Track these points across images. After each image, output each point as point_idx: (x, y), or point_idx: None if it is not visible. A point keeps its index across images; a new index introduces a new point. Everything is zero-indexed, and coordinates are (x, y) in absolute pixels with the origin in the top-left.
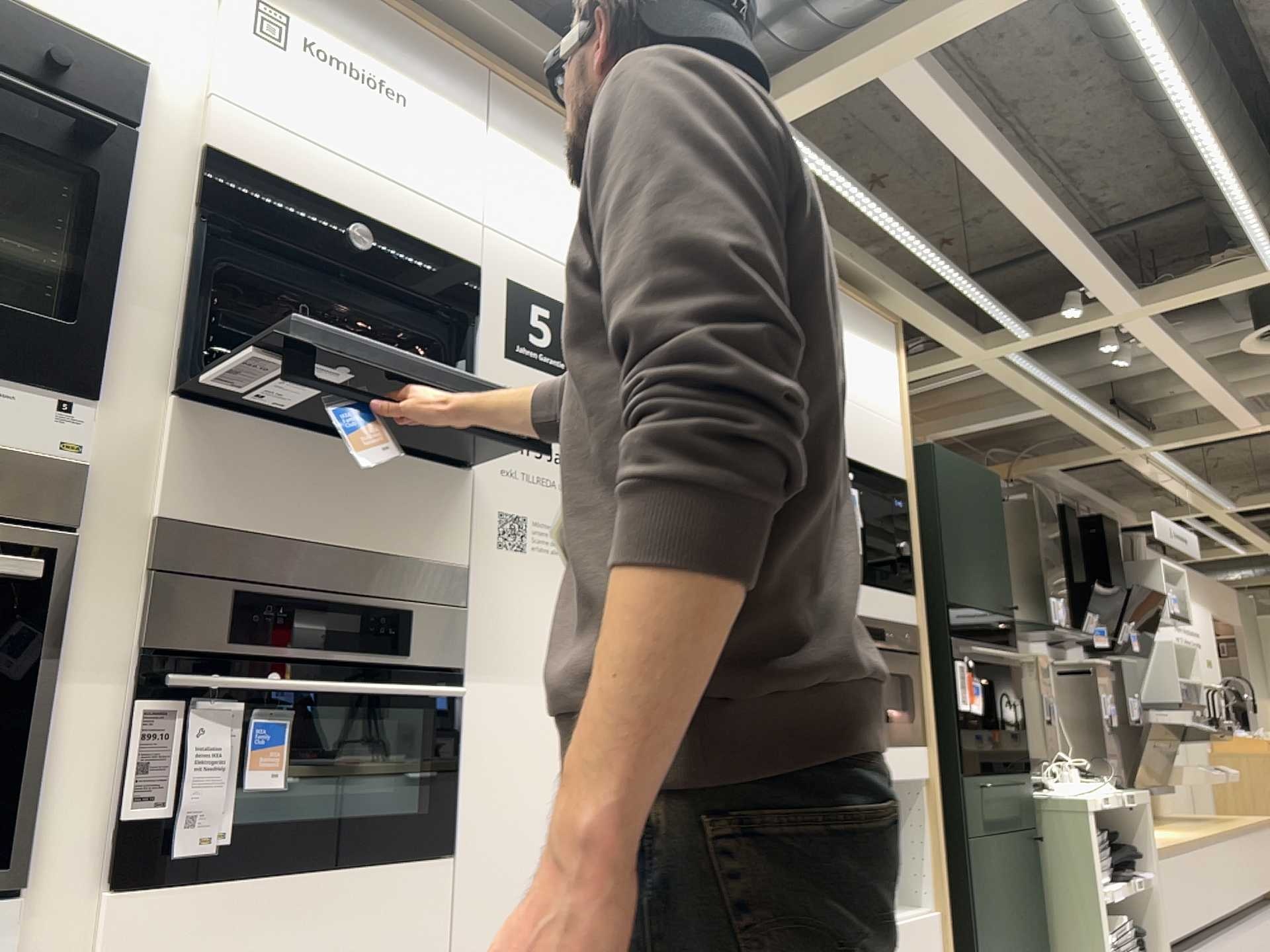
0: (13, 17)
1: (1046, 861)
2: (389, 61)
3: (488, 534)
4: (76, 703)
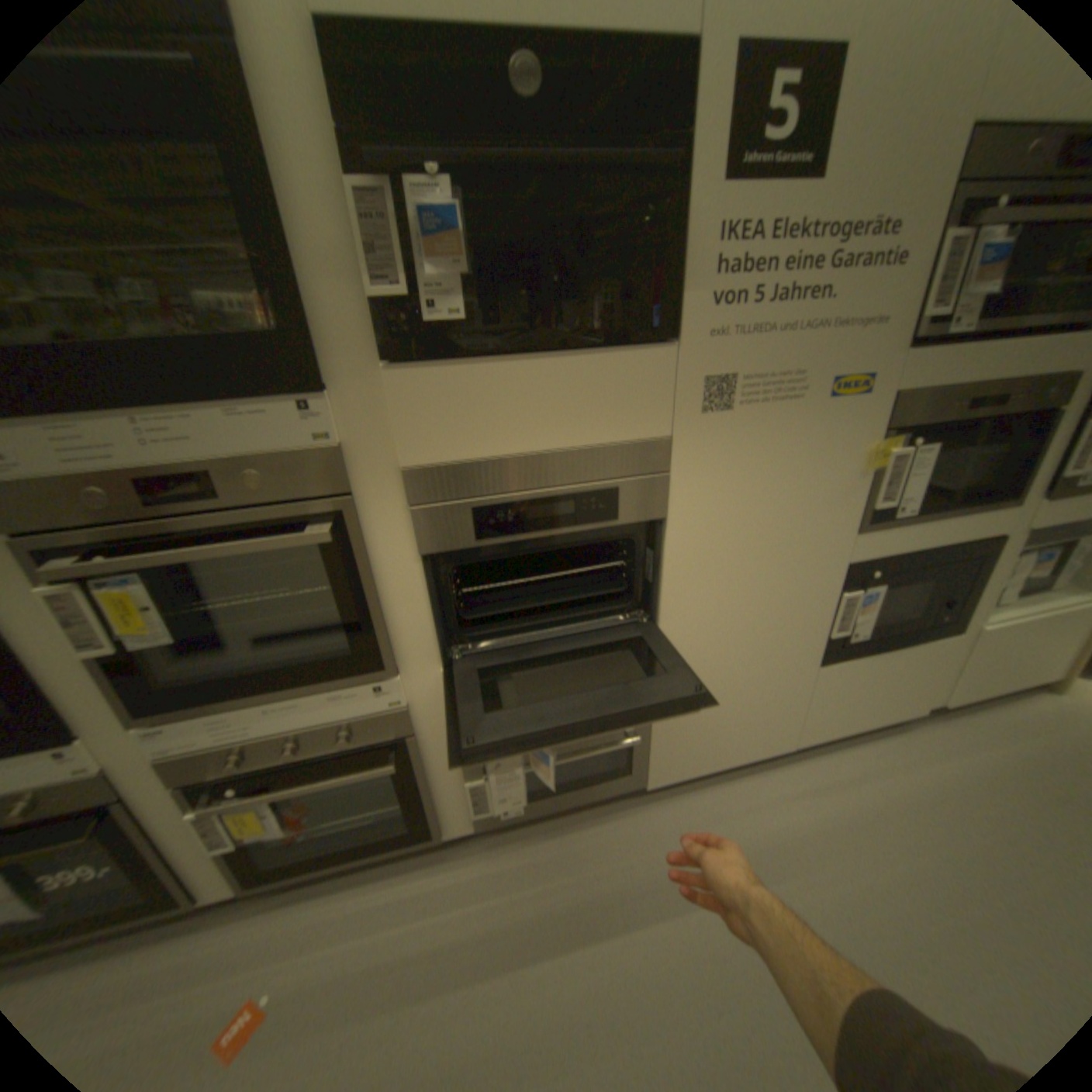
0: None
1: None
2: None
3: (693, 401)
4: (395, 587)
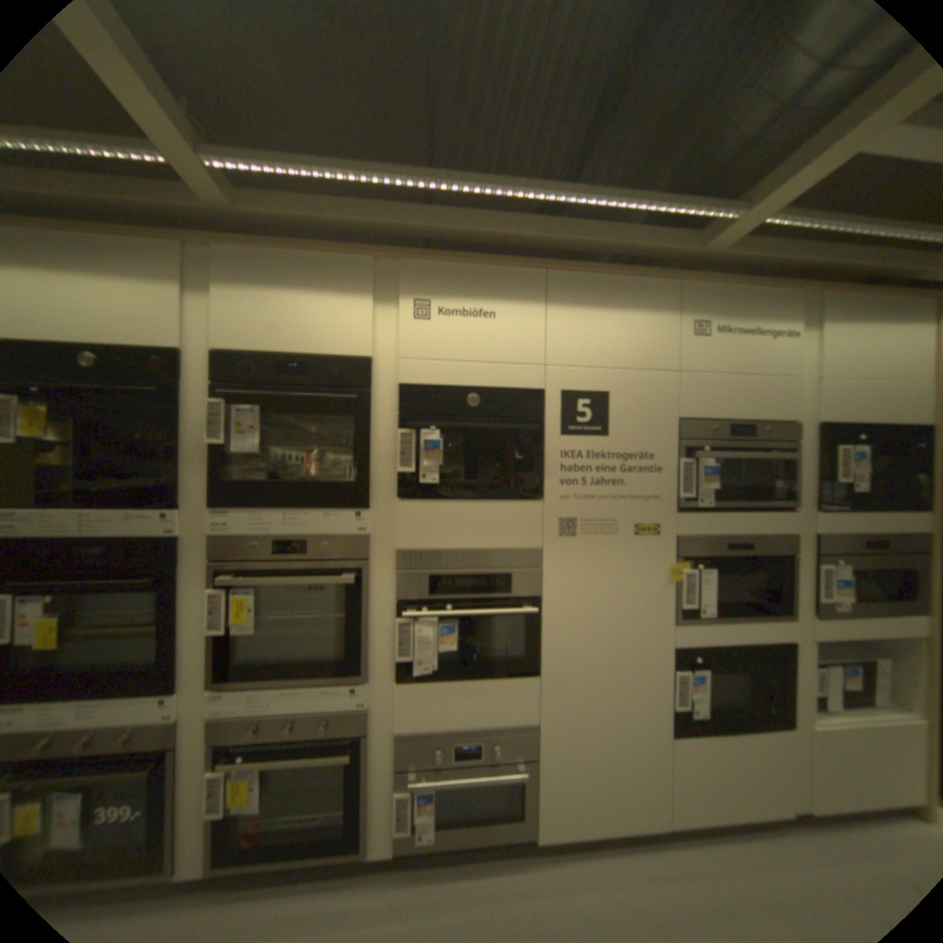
0: (318, 363)
1: None
2: (482, 297)
3: (553, 530)
4: (378, 619)
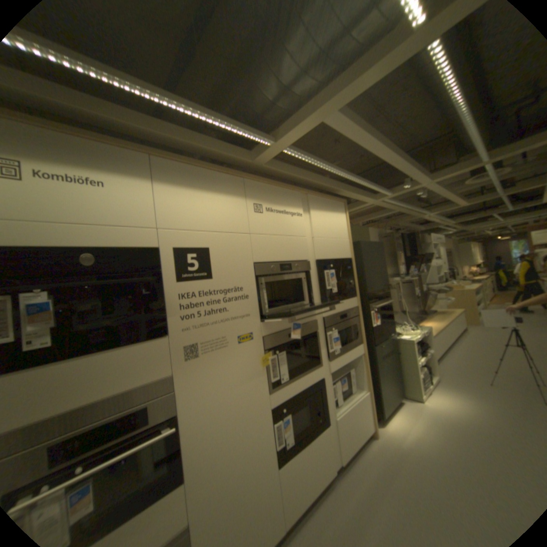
0: None
1: (402, 358)
2: (88, 166)
3: (180, 358)
4: None
